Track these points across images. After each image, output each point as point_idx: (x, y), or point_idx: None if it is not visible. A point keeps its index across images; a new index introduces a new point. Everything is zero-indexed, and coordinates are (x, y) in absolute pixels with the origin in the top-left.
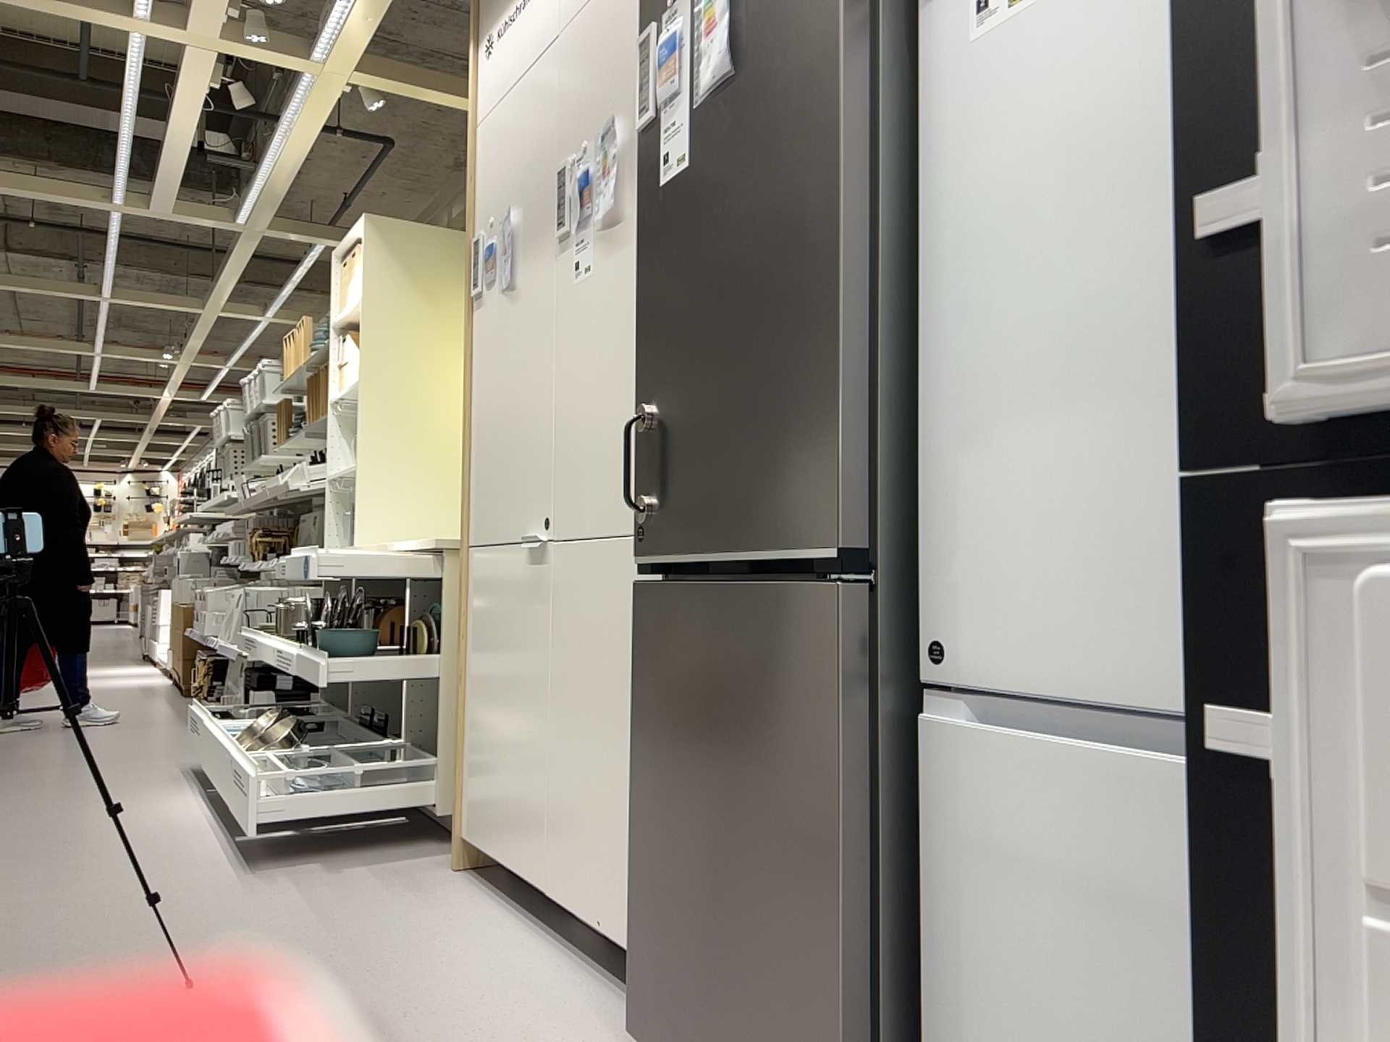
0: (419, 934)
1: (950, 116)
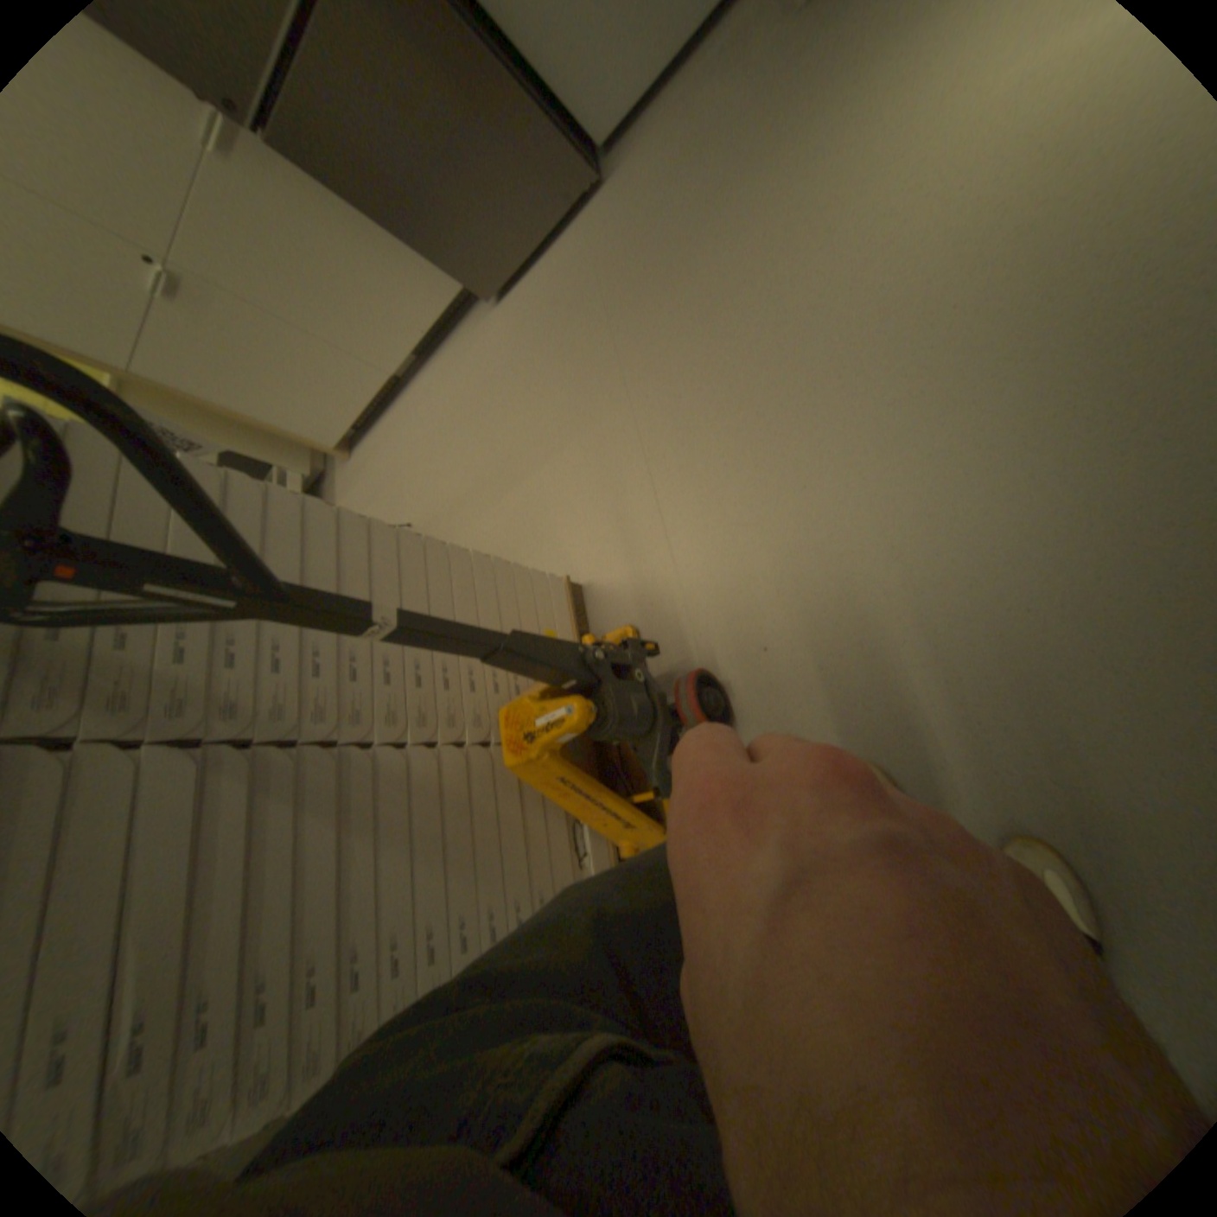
0: (396, 445)
1: None
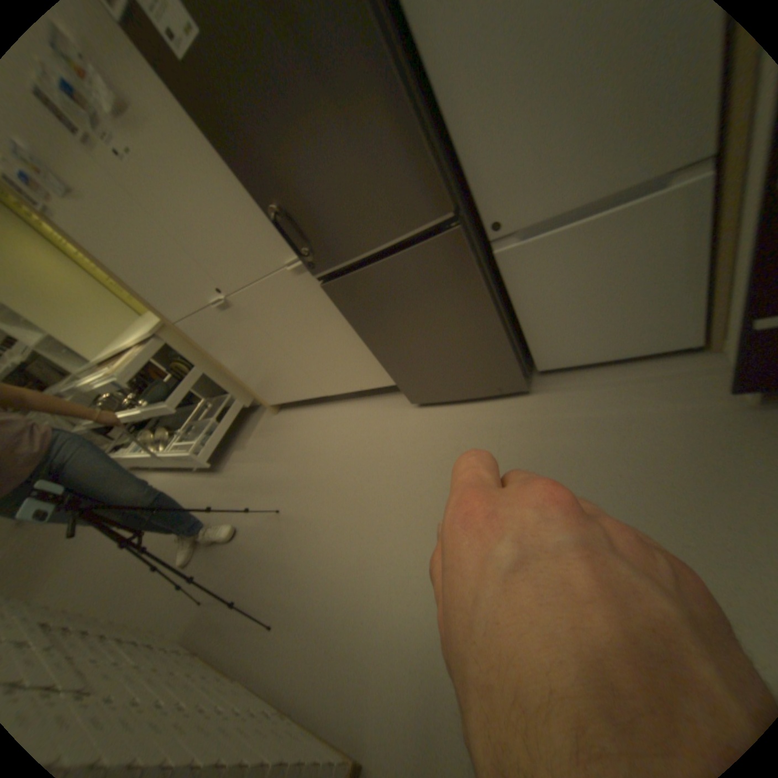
0: (304, 436)
1: None
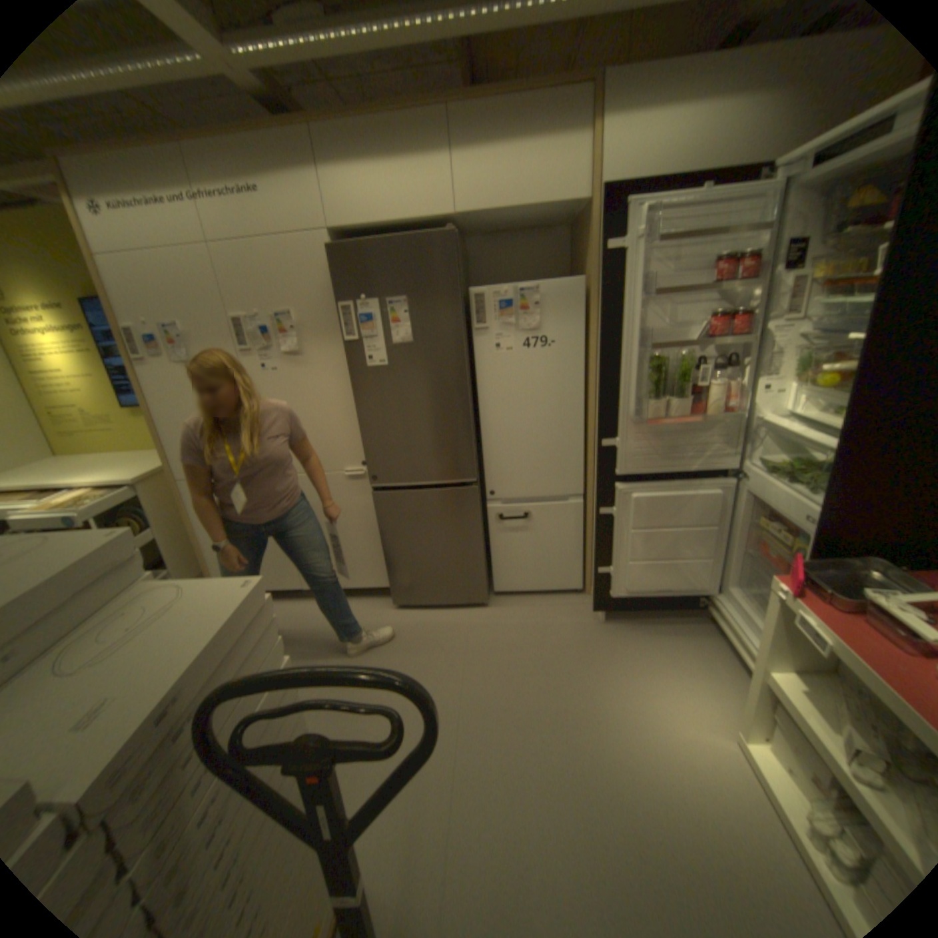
0: None
1: (485, 370)
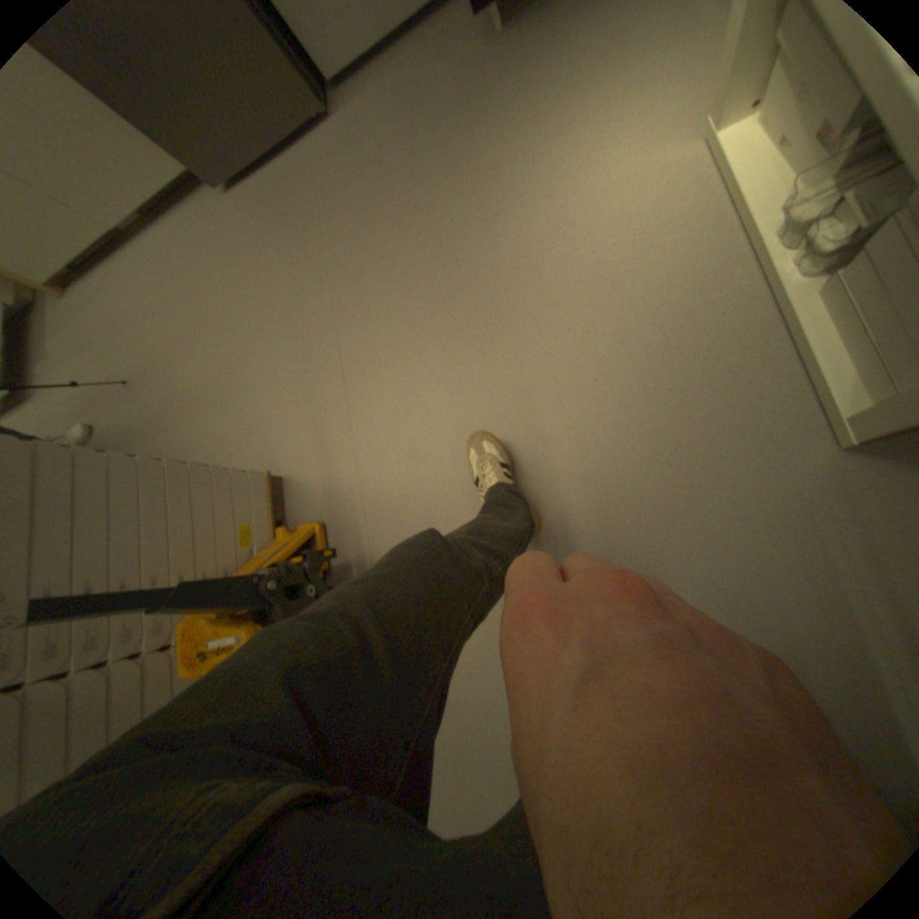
0: (113, 298)
1: None
